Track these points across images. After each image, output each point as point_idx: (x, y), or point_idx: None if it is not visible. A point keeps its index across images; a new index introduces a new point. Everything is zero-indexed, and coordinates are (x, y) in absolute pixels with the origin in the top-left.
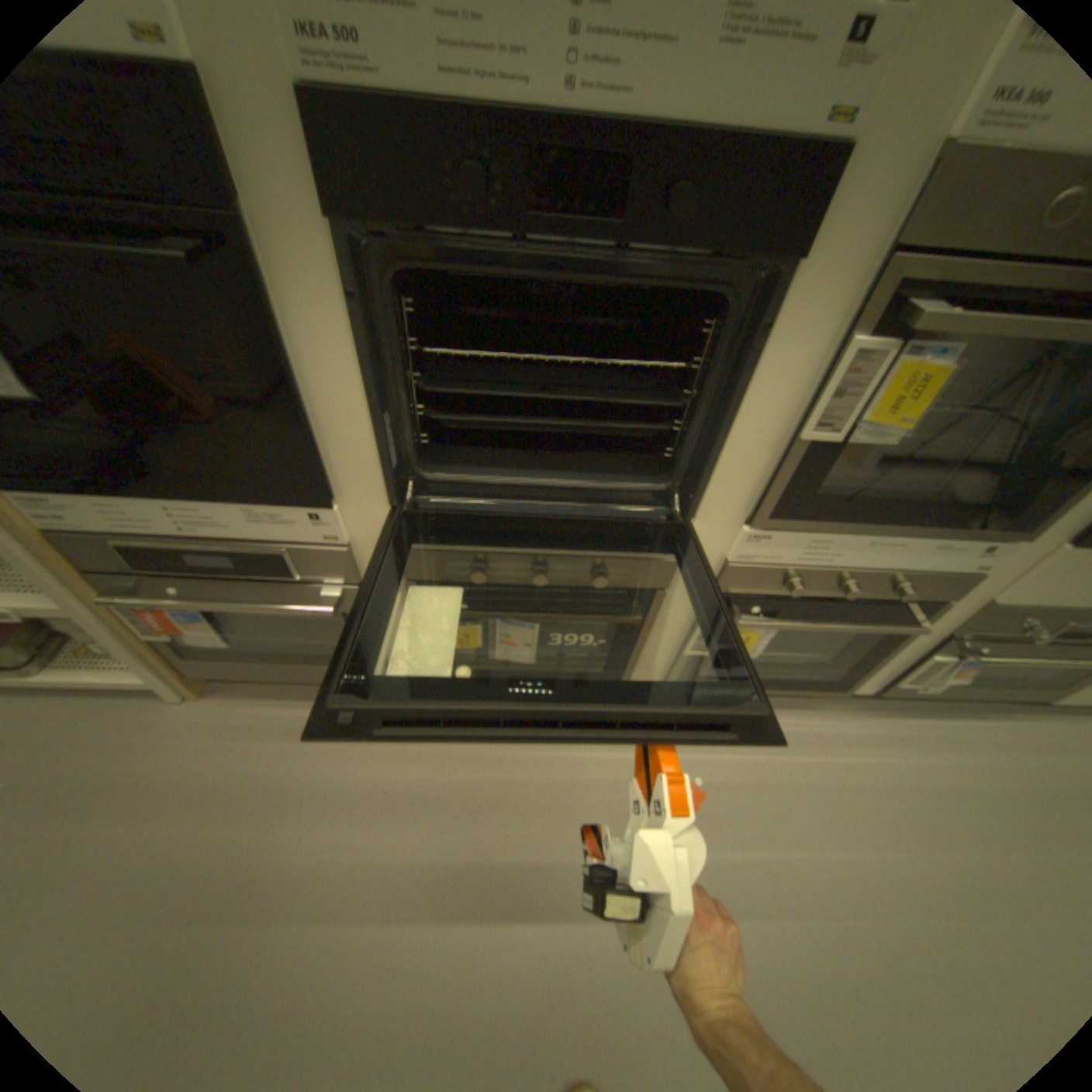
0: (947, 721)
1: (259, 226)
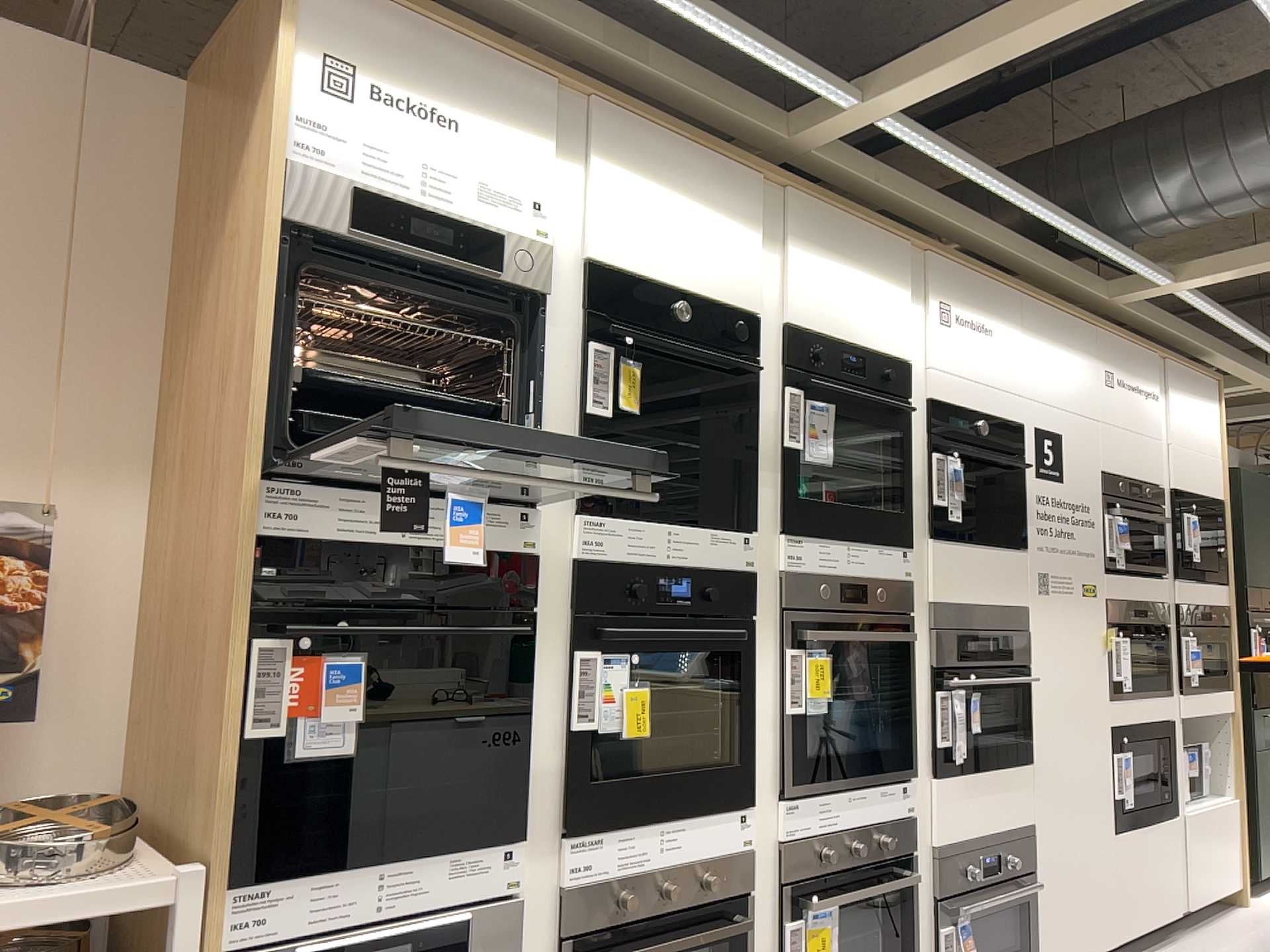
0: None
1: (542, 615)
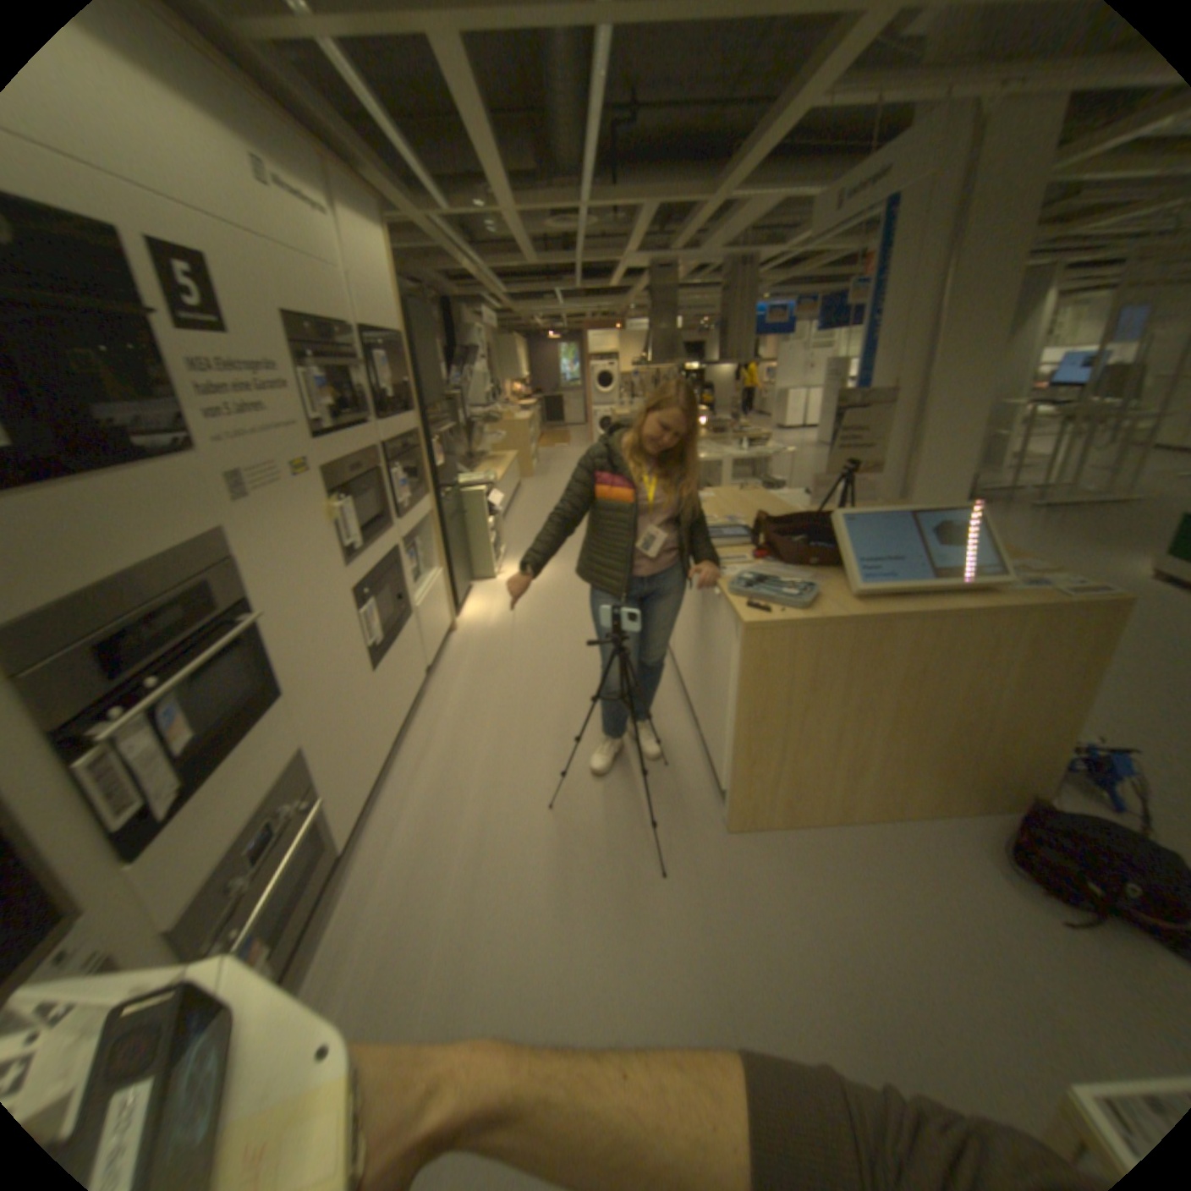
0: (312, 964)
1: None
